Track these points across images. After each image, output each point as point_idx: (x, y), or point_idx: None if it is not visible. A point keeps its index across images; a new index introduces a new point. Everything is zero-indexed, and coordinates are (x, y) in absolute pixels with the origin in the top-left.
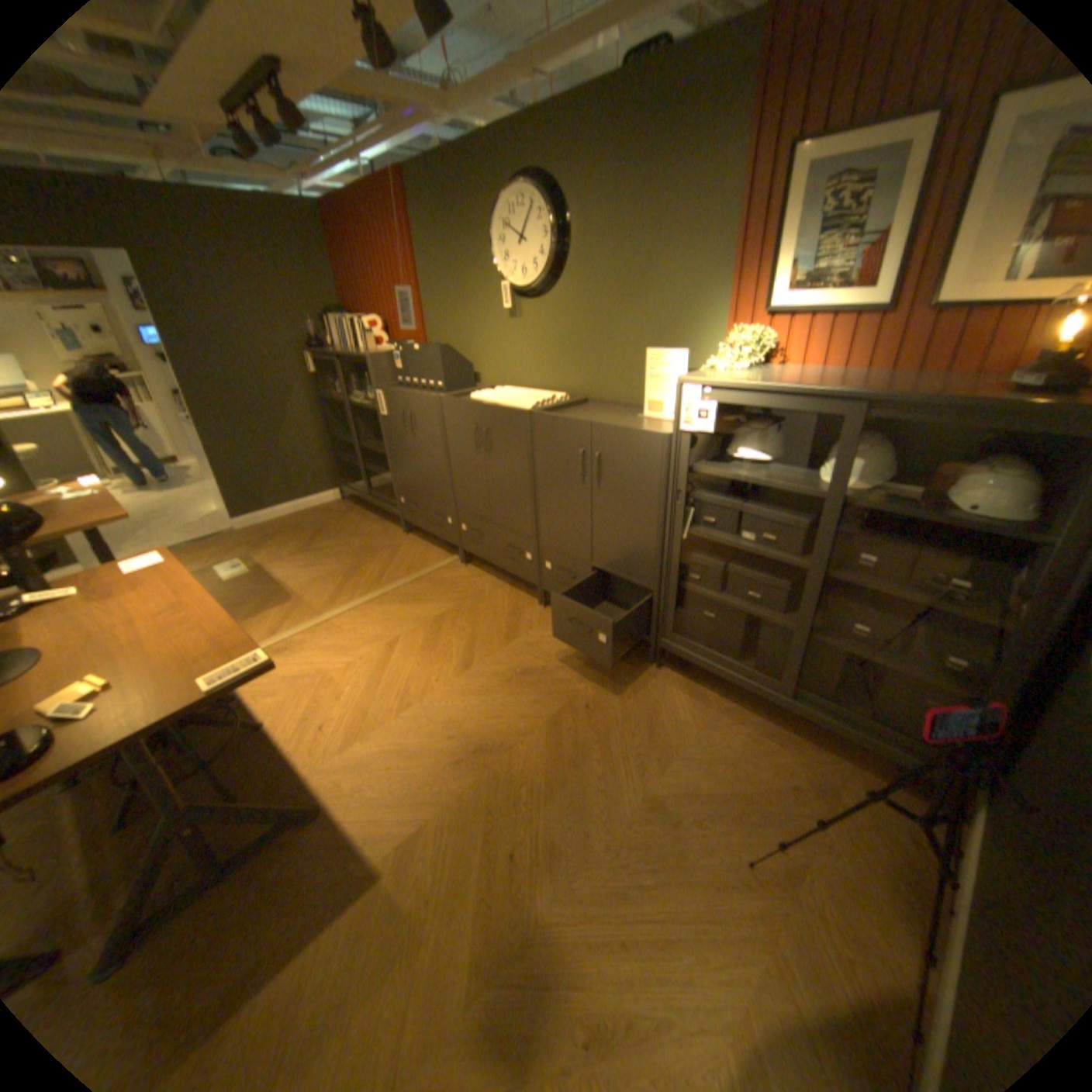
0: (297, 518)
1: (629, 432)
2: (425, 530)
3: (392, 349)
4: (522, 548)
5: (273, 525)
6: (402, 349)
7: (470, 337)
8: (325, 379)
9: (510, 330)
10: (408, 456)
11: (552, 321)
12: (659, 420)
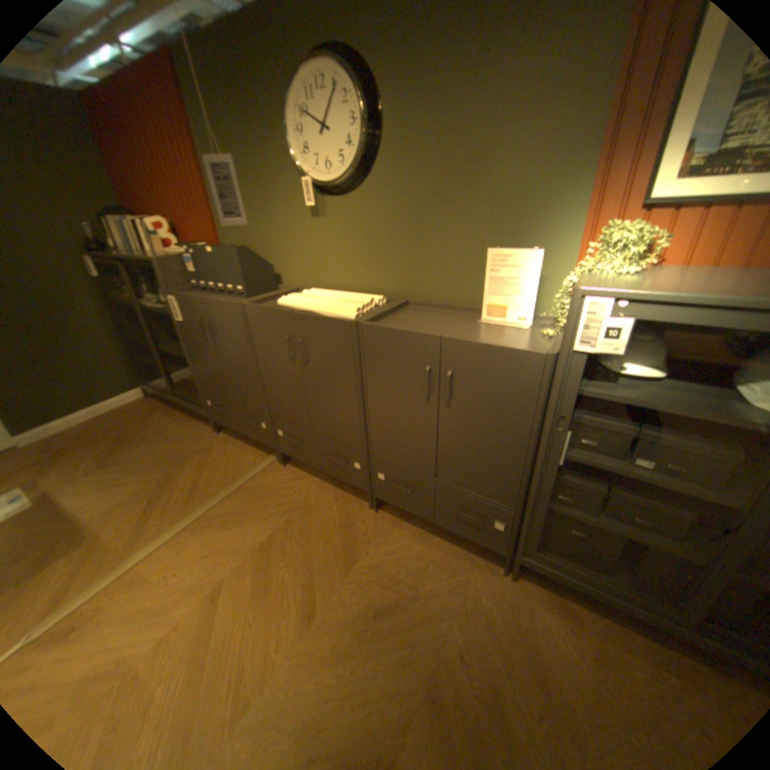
0: (94, 426)
1: (494, 350)
2: (236, 432)
3: (180, 251)
4: (349, 457)
5: (65, 438)
6: (191, 252)
7: (266, 238)
8: (110, 283)
9: (312, 230)
10: (210, 363)
11: (361, 220)
12: (504, 326)
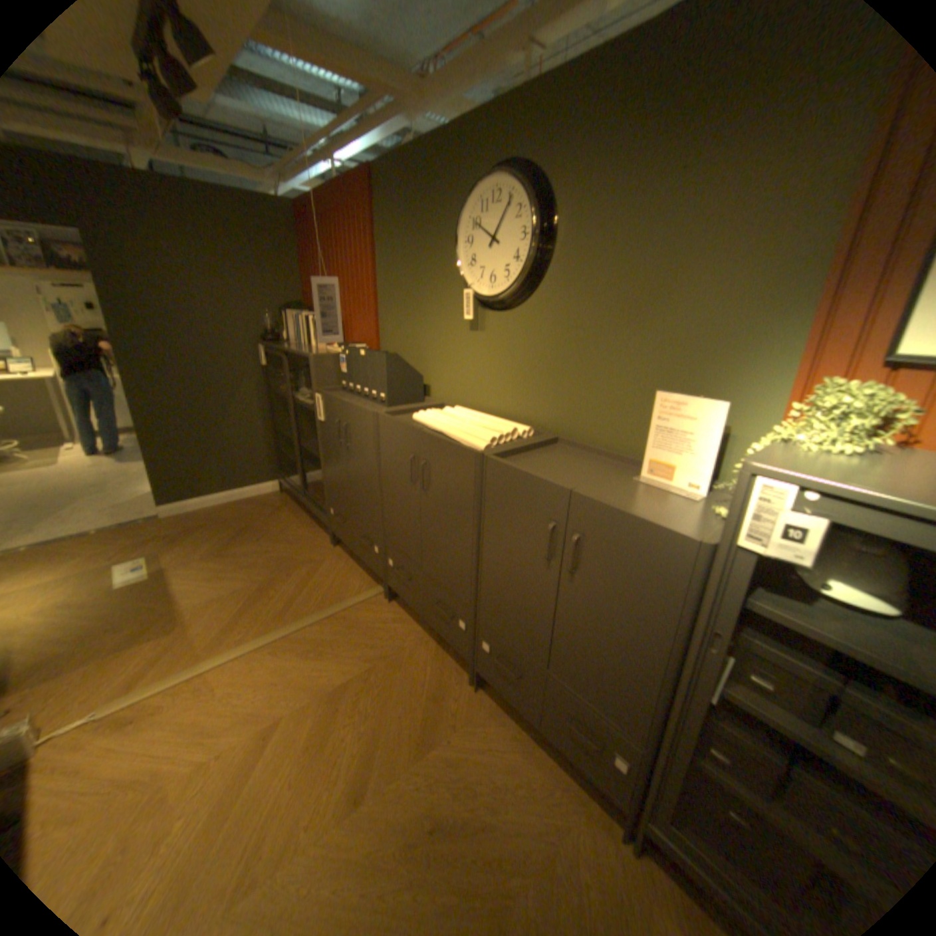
0: (228, 509)
1: (634, 521)
2: (351, 549)
3: (339, 350)
4: (455, 612)
5: (201, 516)
6: (349, 352)
7: (424, 346)
8: (278, 372)
9: (469, 344)
10: (340, 468)
11: (520, 338)
12: (667, 491)
